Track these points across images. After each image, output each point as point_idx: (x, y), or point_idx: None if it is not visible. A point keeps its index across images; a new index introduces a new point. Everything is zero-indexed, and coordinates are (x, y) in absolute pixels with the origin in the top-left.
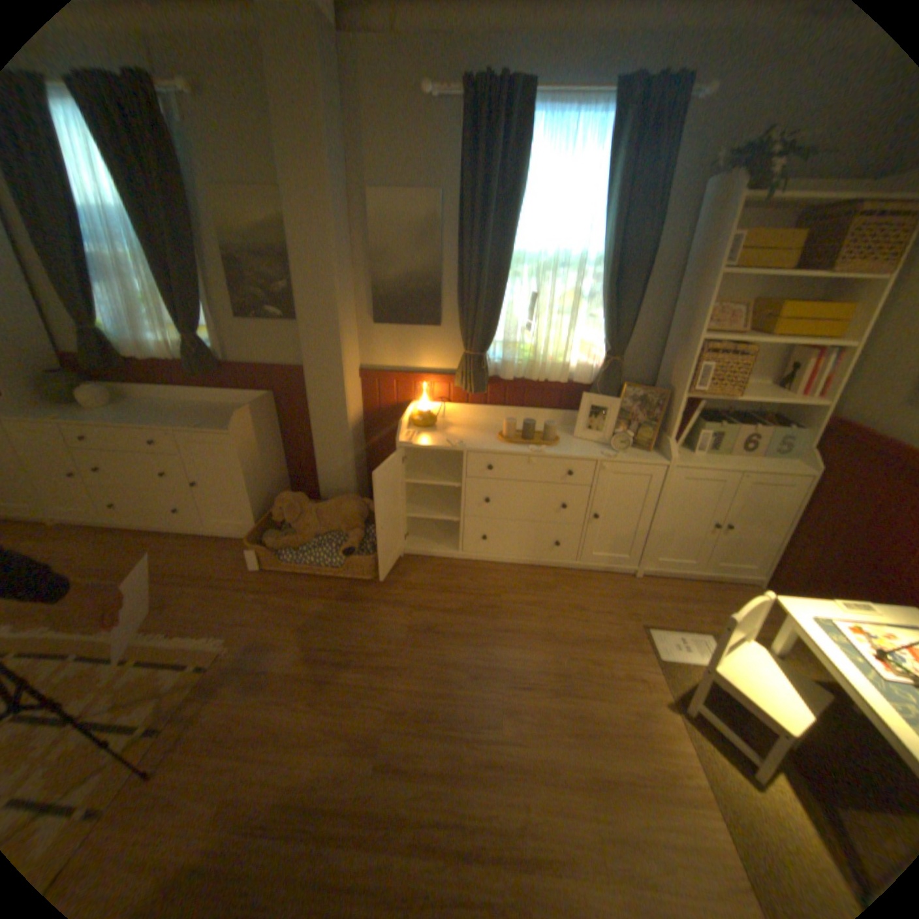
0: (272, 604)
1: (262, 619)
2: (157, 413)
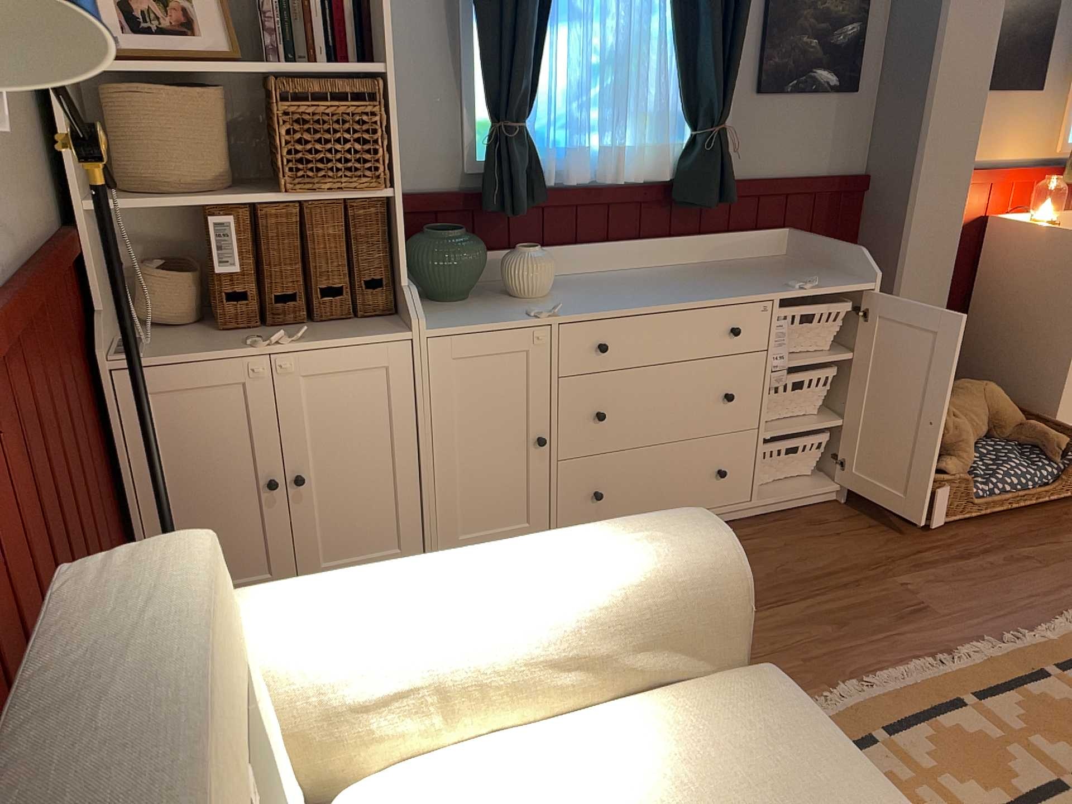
0: (1032, 554)
1: (1064, 572)
2: (662, 284)
